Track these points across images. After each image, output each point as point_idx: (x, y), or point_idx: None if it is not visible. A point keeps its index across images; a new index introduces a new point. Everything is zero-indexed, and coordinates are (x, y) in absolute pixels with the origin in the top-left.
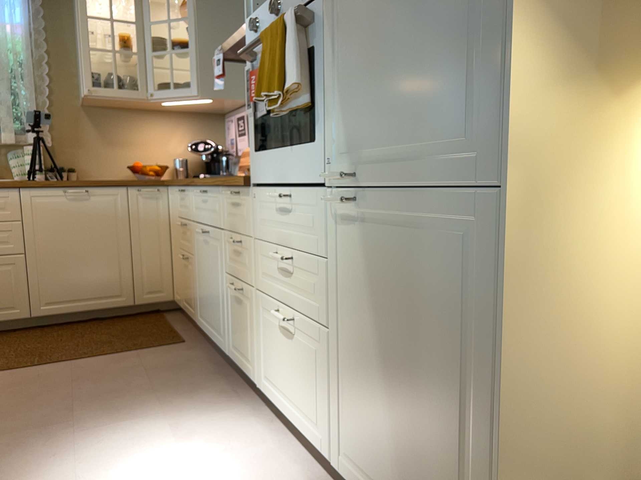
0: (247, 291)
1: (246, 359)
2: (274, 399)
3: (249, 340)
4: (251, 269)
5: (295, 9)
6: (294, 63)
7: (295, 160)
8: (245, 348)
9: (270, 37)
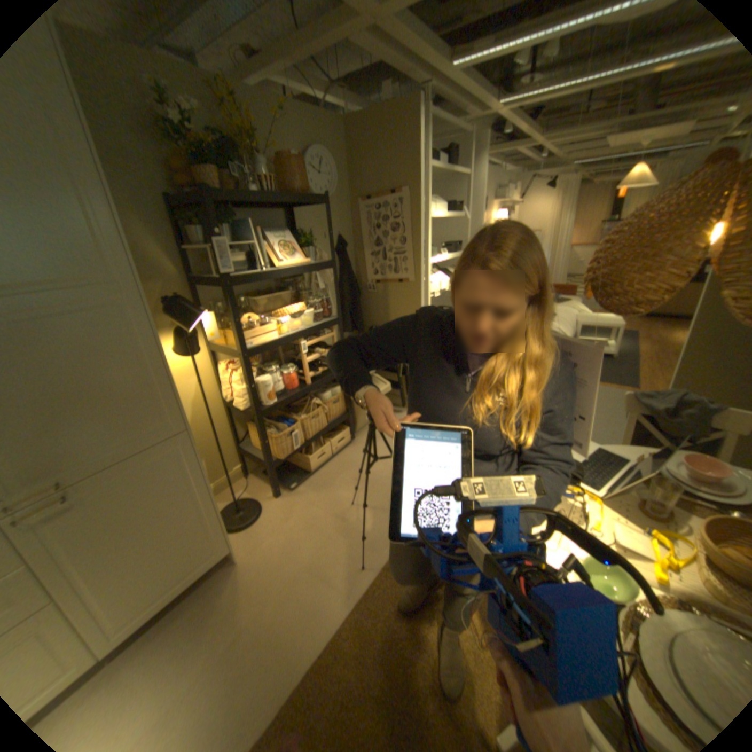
0: None
1: None
2: None
3: None
4: None
5: None
6: None
7: None
8: None
9: None
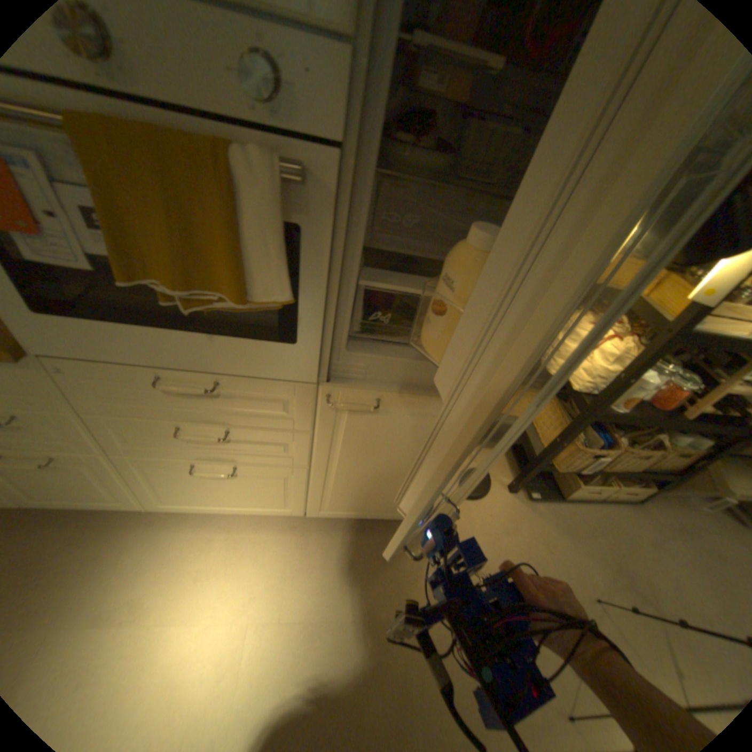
0: (69, 457)
1: (90, 500)
2: (186, 509)
3: (95, 488)
4: (73, 439)
5: (279, 166)
6: (277, 264)
7: (223, 351)
8: (84, 495)
9: (150, 166)
